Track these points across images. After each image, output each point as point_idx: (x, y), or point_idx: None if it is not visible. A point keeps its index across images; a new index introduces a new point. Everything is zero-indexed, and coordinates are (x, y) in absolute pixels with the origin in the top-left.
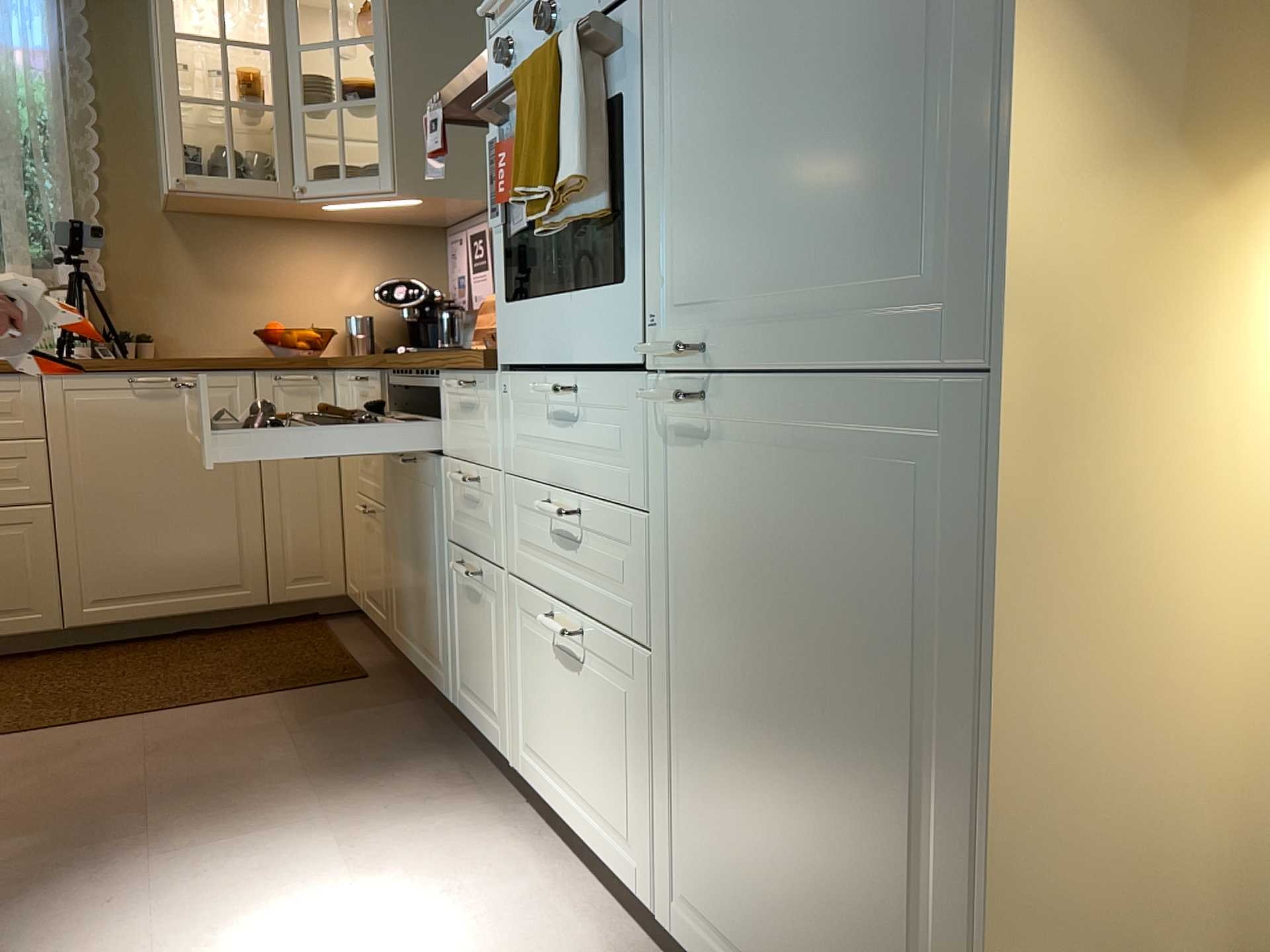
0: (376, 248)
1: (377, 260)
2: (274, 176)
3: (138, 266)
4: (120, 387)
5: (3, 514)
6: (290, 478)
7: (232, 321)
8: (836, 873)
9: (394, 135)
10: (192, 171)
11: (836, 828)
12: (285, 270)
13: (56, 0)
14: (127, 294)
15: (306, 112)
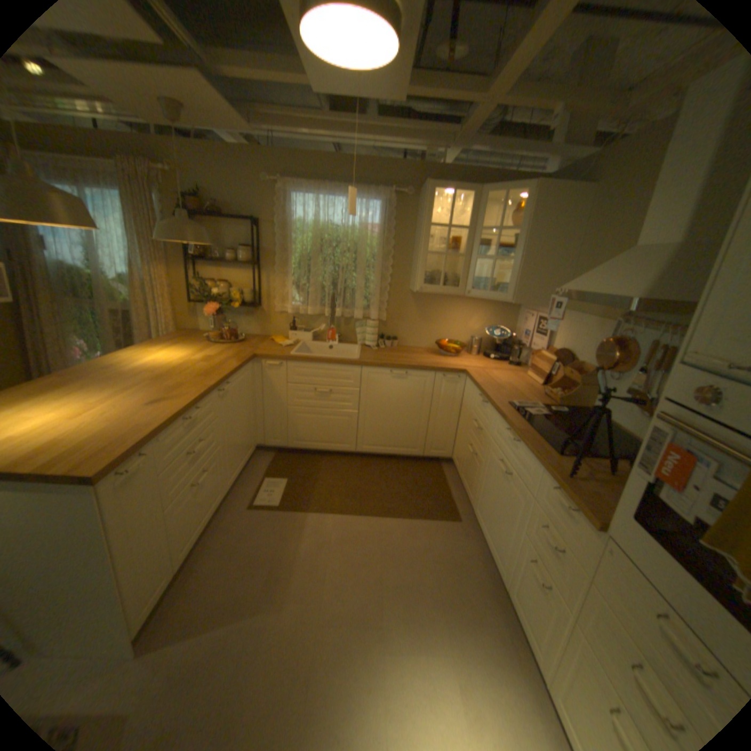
0: (489, 307)
1: (488, 313)
2: (457, 285)
3: (397, 310)
4: (387, 373)
5: (343, 412)
6: (440, 413)
7: (426, 334)
8: None
9: (519, 277)
10: (425, 282)
11: None
12: (450, 315)
13: (386, 203)
14: (391, 321)
15: (478, 258)
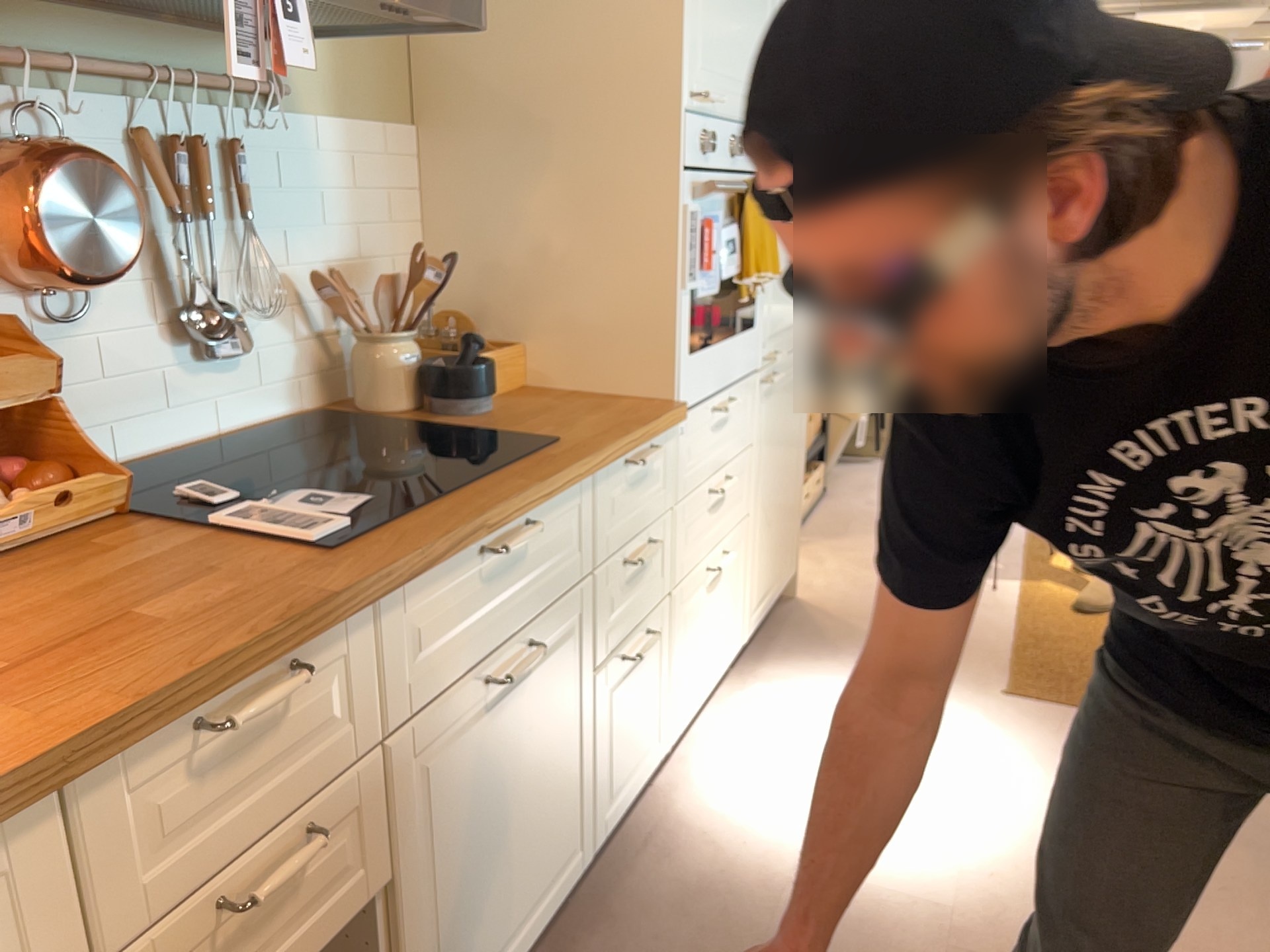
0: None
1: None
2: None
3: None
4: None
5: None
6: None
7: None
8: (785, 514)
9: None
10: None
11: (786, 499)
12: None
13: None
14: None
15: None
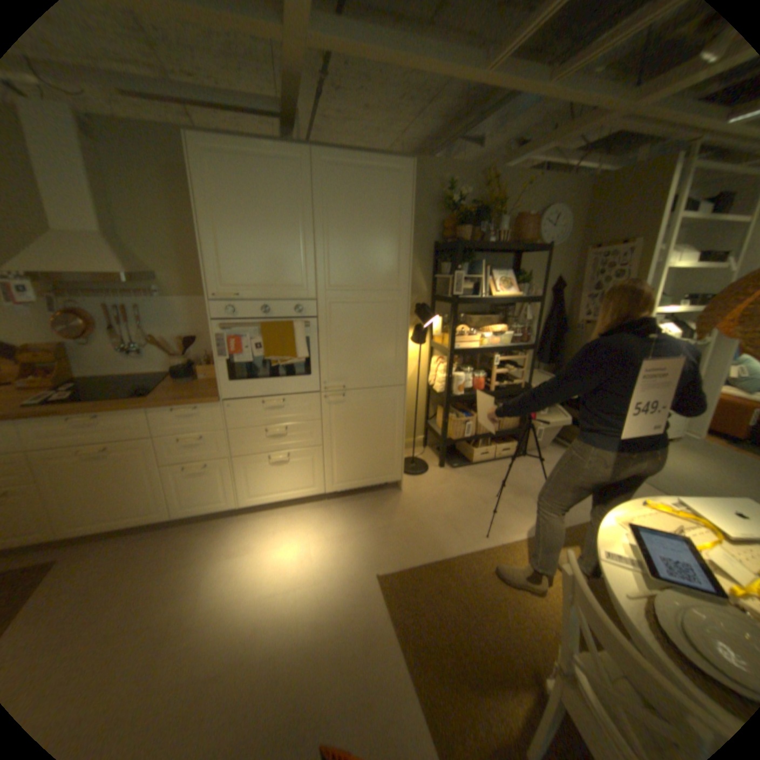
0: None
1: None
2: None
3: None
4: None
5: None
6: None
7: None
8: (374, 454)
9: None
10: None
11: (374, 448)
12: None
13: None
14: None
15: None
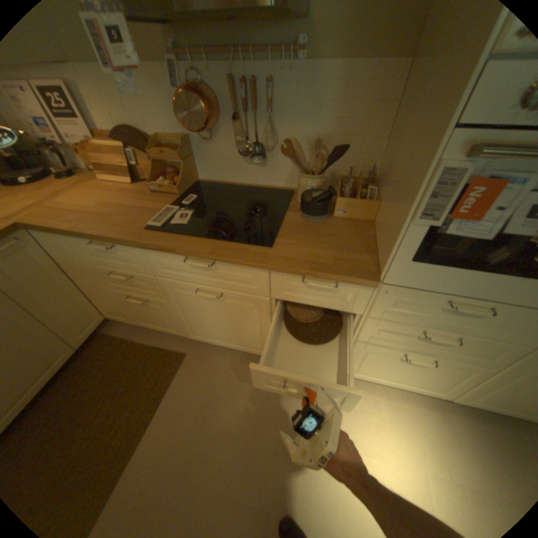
0: None
1: None
2: None
3: None
4: None
5: None
6: (44, 298)
7: None
8: None
9: None
10: None
11: None
12: None
13: None
14: None
15: None
